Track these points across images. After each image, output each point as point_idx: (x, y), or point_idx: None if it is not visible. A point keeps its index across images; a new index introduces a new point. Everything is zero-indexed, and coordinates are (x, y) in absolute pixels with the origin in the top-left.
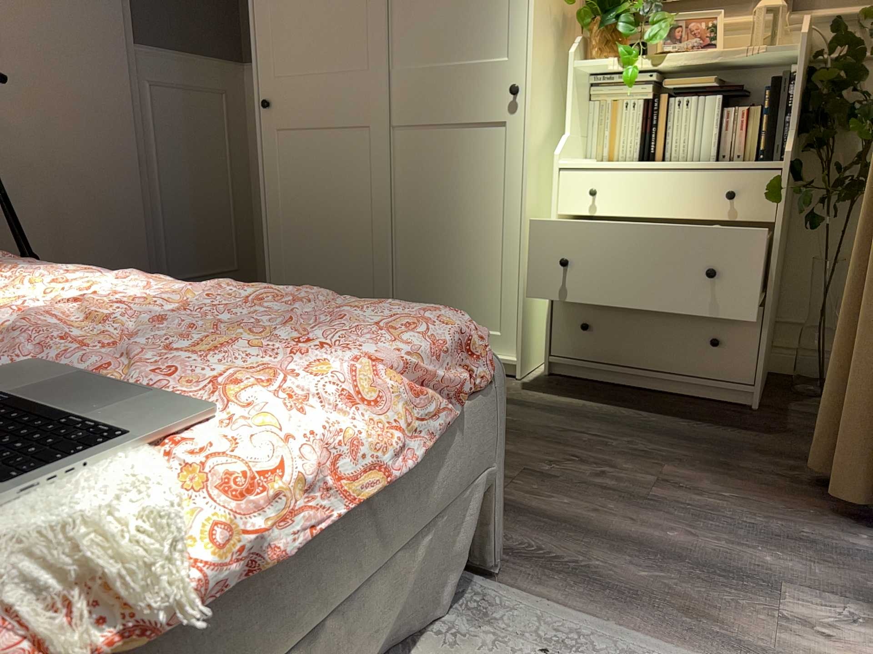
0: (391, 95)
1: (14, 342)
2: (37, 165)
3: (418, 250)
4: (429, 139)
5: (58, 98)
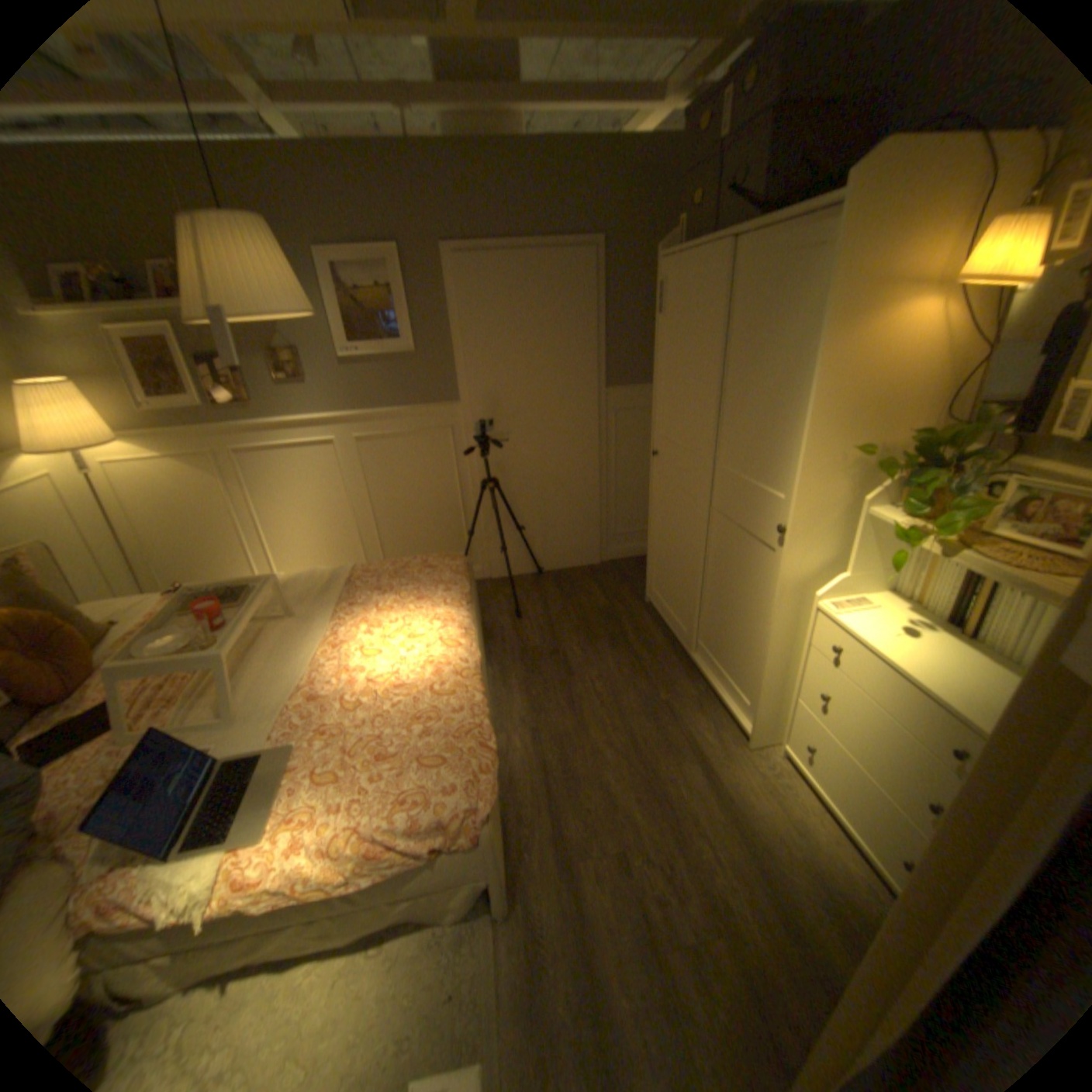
0: (713, 483)
1: (325, 707)
2: (532, 473)
3: (715, 604)
4: (730, 529)
5: (547, 434)
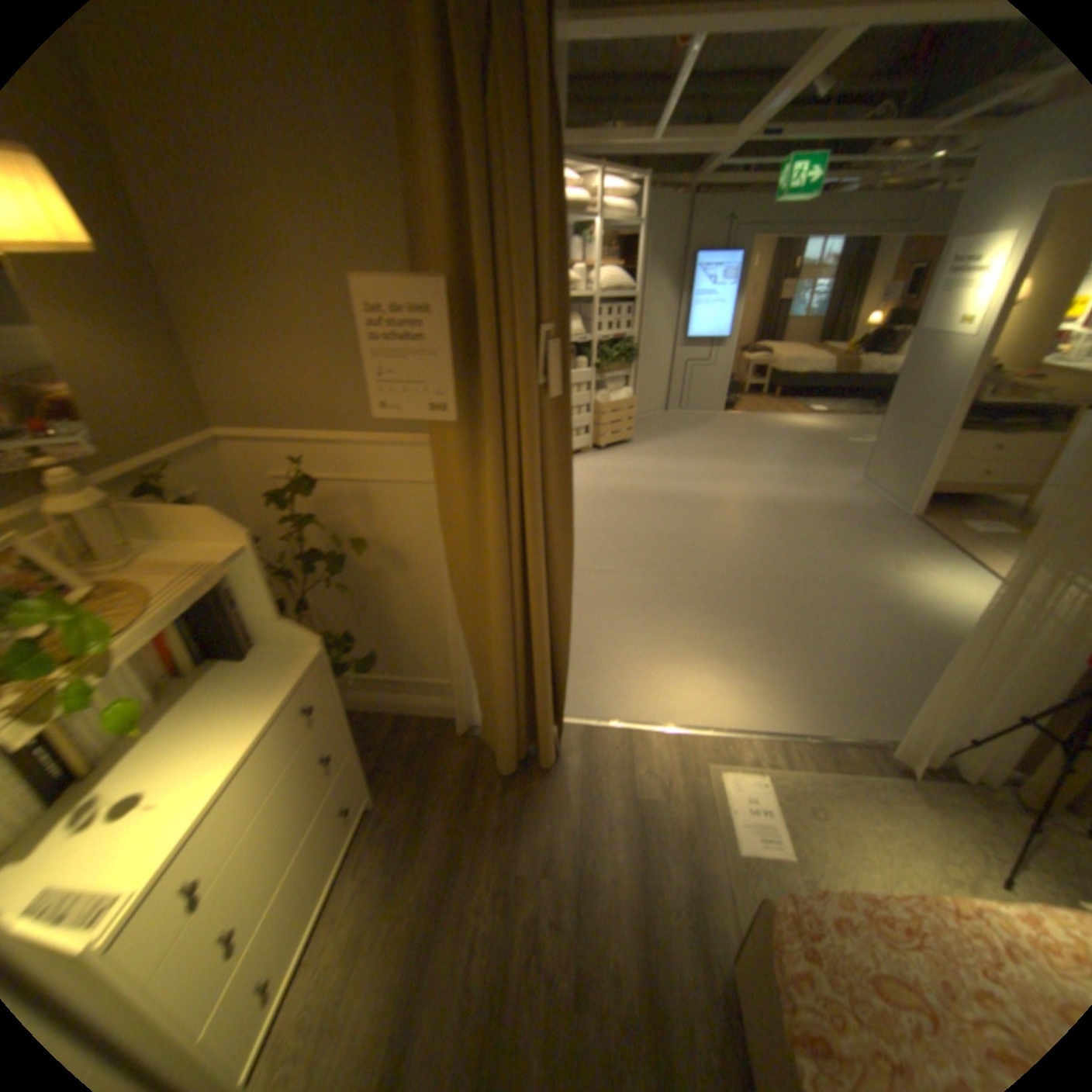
0: None
1: None
2: None
3: None
4: None
5: None
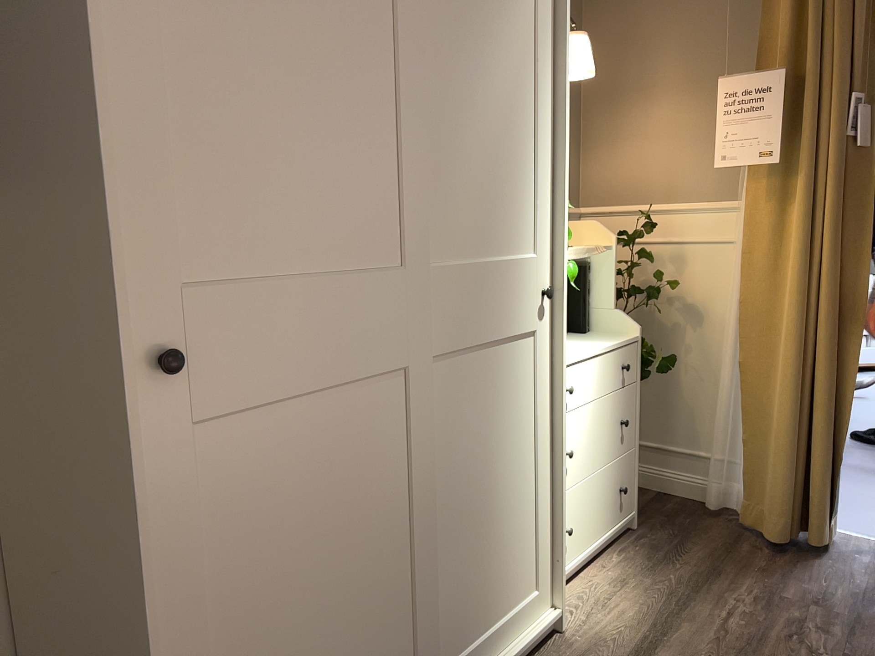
0: (430, 309)
1: None
2: None
3: (458, 536)
4: (468, 366)
5: None
